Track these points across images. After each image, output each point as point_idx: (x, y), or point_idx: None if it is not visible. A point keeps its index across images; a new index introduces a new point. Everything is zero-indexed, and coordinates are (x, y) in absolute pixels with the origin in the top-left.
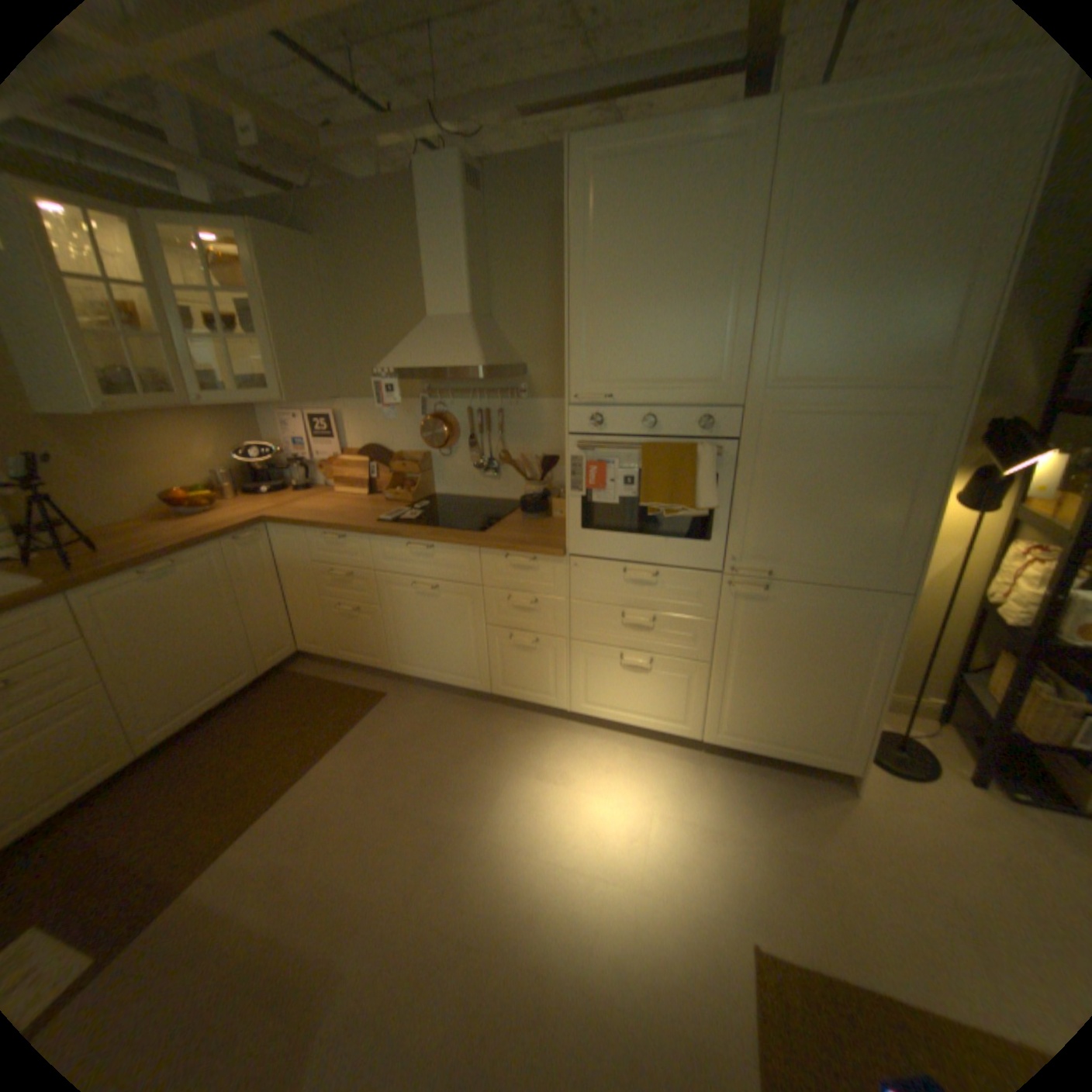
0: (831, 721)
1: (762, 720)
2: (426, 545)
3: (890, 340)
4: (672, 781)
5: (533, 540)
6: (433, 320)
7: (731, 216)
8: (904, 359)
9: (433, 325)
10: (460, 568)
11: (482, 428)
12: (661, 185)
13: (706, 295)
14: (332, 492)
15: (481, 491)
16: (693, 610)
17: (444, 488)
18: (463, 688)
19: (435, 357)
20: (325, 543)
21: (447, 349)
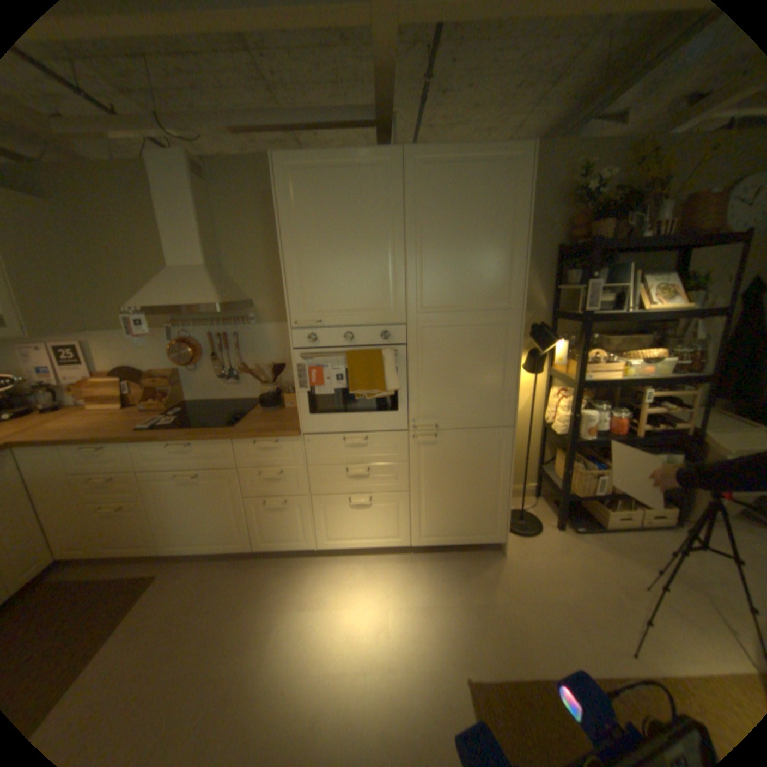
0: (483, 512)
1: (445, 522)
2: (184, 444)
3: (479, 284)
4: (396, 581)
5: (274, 427)
6: (173, 269)
7: (383, 212)
8: (487, 294)
9: (173, 273)
10: (216, 458)
11: (221, 347)
12: (338, 190)
13: (375, 257)
14: (83, 411)
15: (225, 394)
16: (393, 458)
17: (193, 395)
18: (227, 554)
19: (178, 297)
20: (81, 457)
21: (188, 291)
